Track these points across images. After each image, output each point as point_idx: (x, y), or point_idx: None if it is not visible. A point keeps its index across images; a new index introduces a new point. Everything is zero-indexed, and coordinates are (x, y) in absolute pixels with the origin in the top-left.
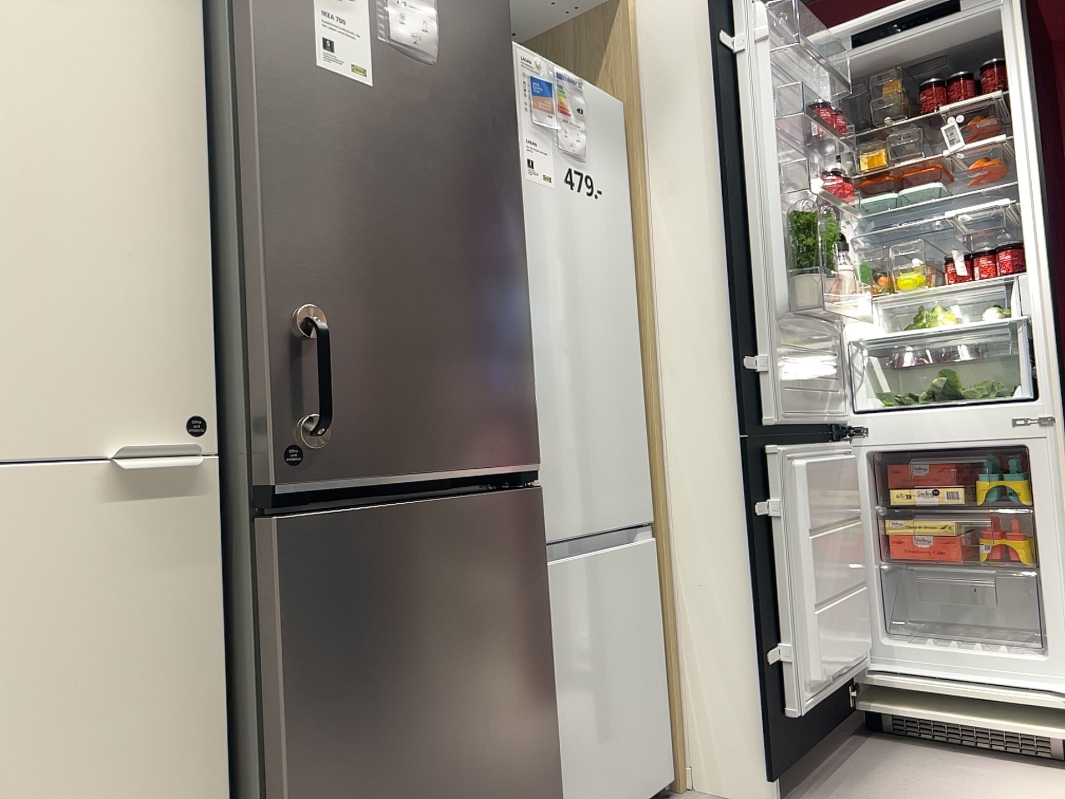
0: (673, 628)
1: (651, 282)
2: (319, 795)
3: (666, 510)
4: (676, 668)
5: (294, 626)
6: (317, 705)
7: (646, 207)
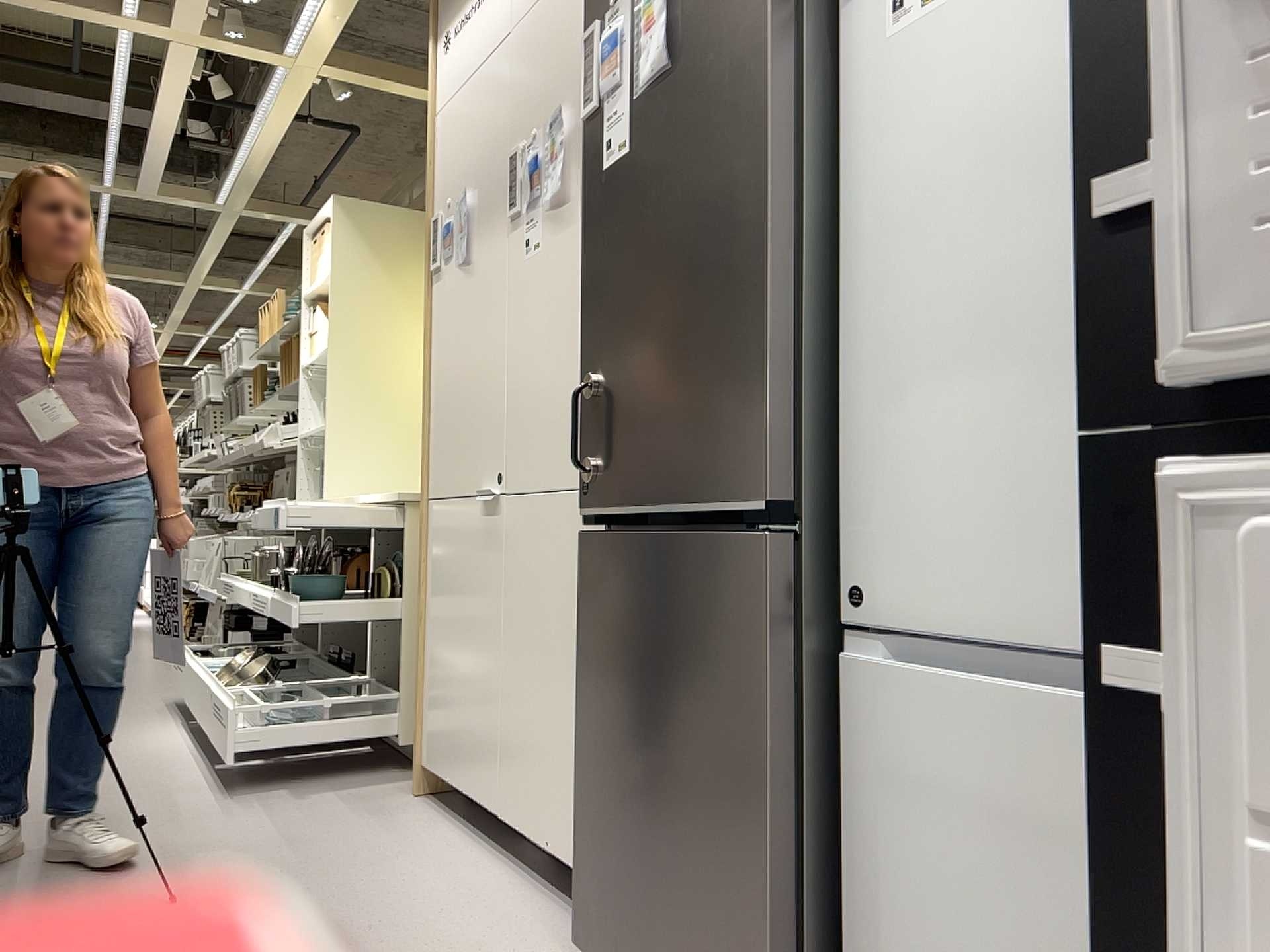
0: None
1: None
2: (588, 746)
3: None
4: None
5: (584, 615)
6: (589, 679)
7: None
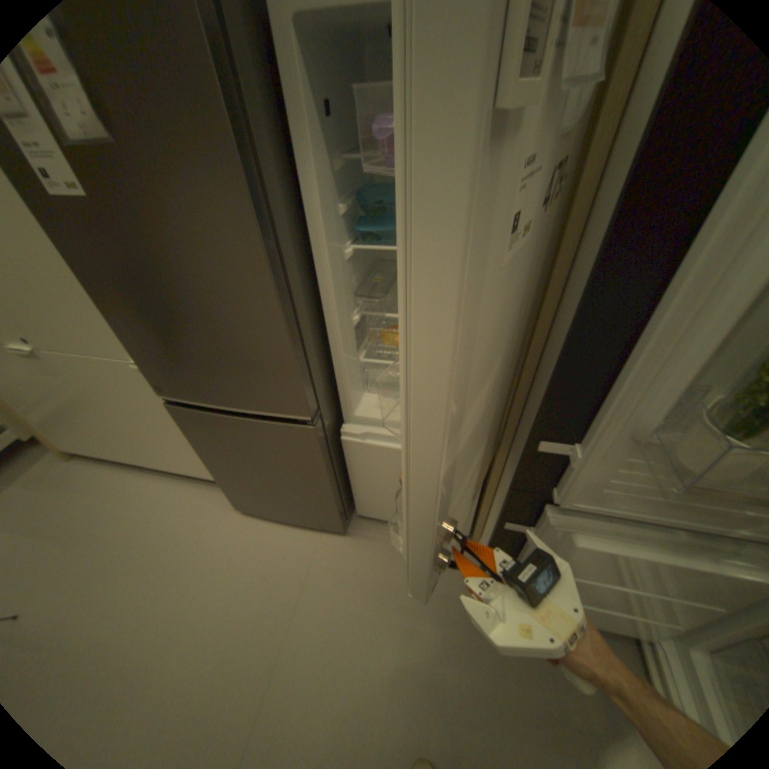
0: (489, 496)
1: (559, 275)
2: (216, 468)
3: (503, 450)
4: (485, 509)
5: (187, 432)
6: (205, 451)
7: (596, 162)
